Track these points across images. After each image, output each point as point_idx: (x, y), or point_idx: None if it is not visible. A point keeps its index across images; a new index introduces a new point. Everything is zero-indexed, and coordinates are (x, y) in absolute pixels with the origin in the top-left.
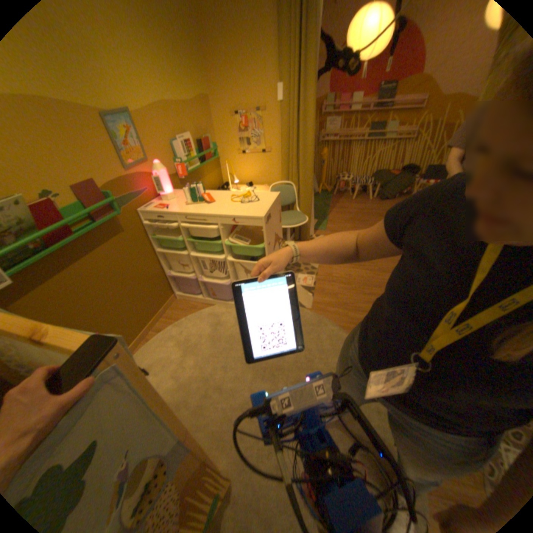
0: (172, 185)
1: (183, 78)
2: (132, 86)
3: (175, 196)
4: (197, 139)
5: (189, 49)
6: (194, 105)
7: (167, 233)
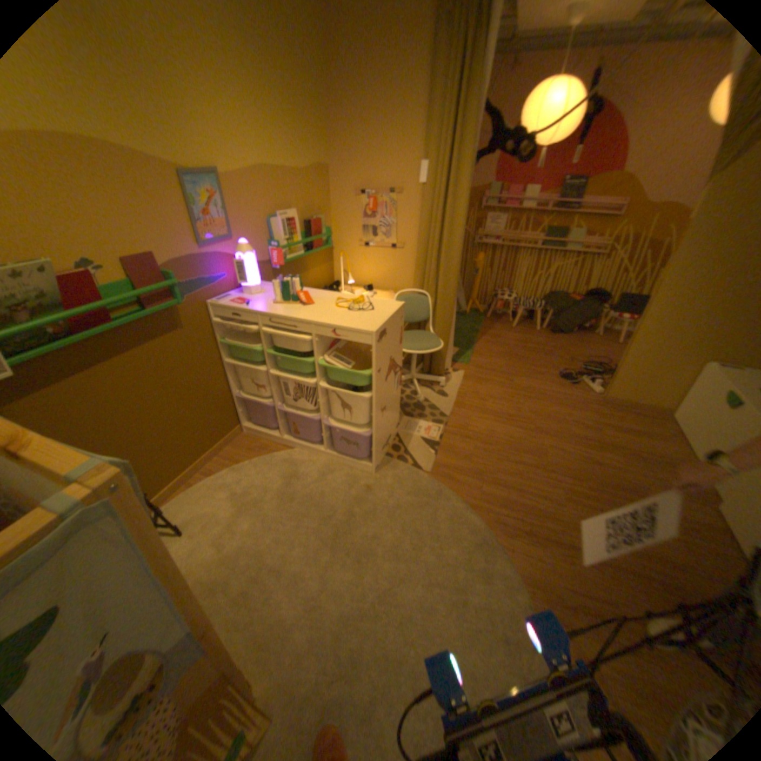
0: (261, 276)
1: (297, 141)
2: (226, 144)
3: (260, 290)
4: (305, 221)
5: (310, 107)
6: (308, 177)
7: (242, 339)
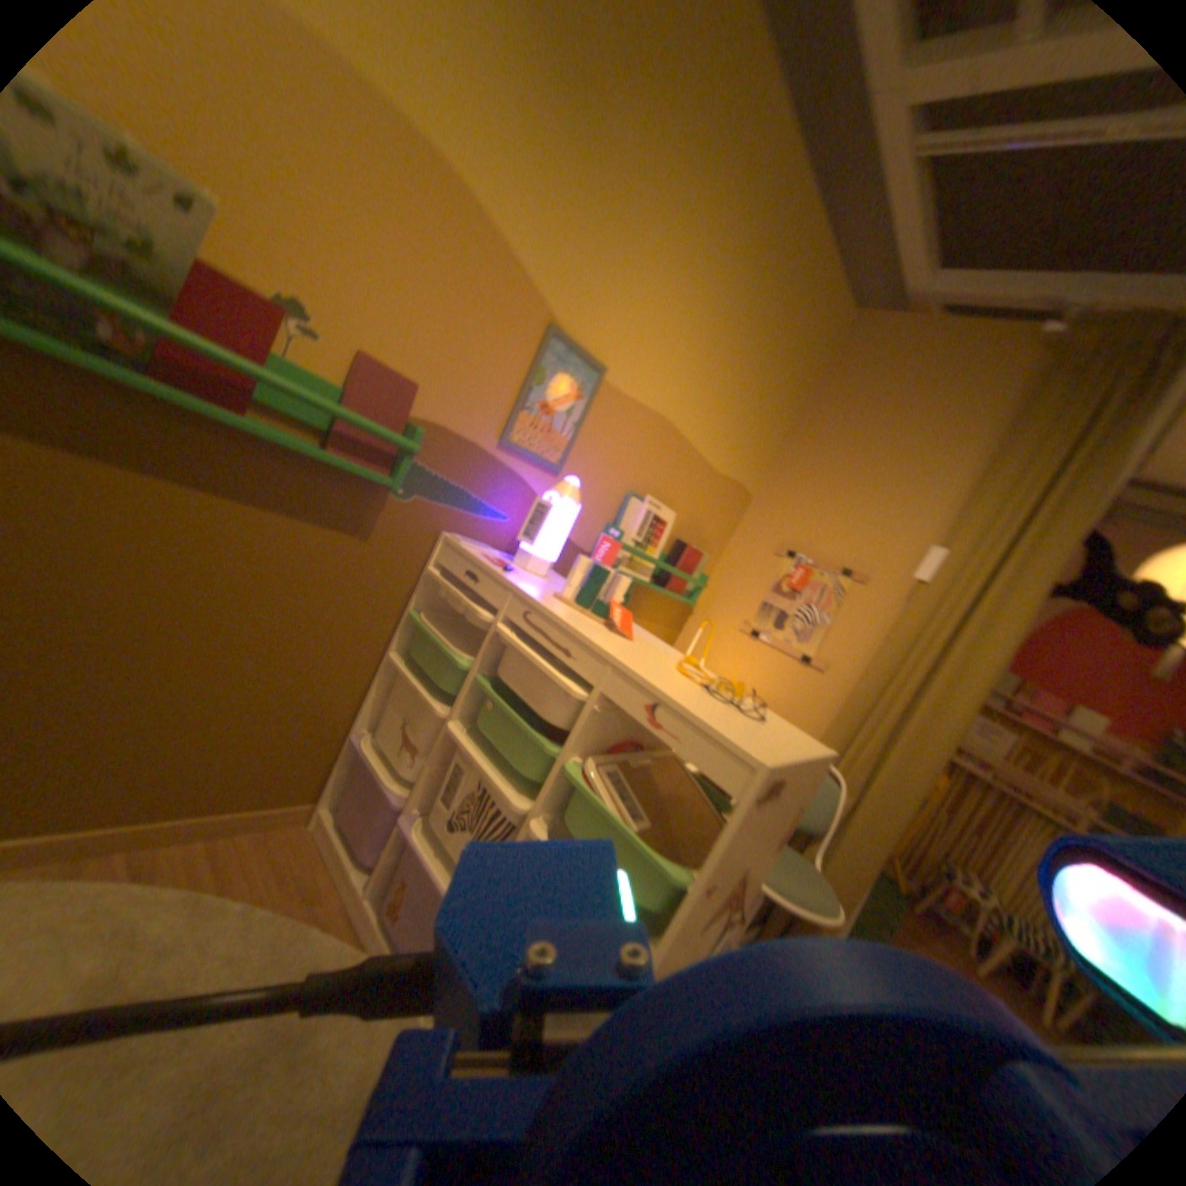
0: (562, 569)
1: (734, 437)
2: (643, 359)
3: (547, 577)
4: (680, 542)
5: (775, 414)
6: (720, 490)
7: (451, 636)
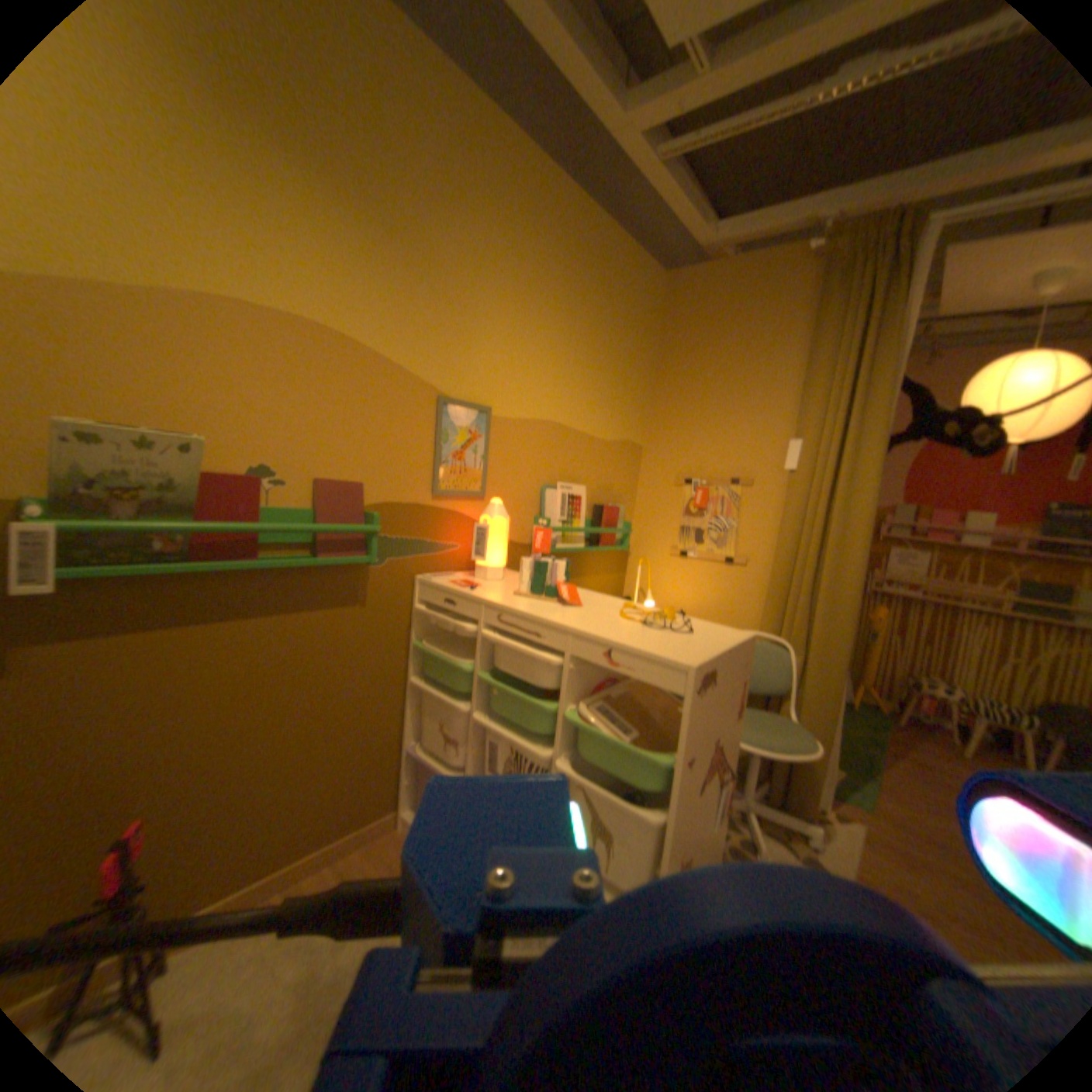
0: (513, 564)
1: (608, 409)
2: (515, 387)
3: (504, 578)
4: (597, 506)
5: (634, 378)
6: (613, 453)
7: (450, 649)
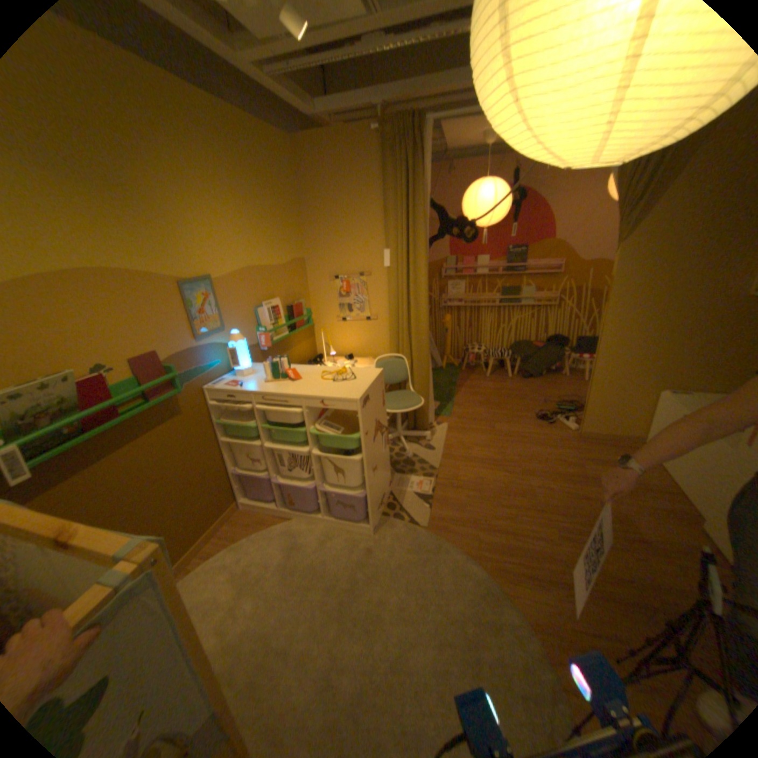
0: (251, 358)
1: (277, 244)
2: (218, 255)
3: (252, 371)
4: (288, 306)
5: (287, 217)
6: (288, 270)
7: (236, 418)
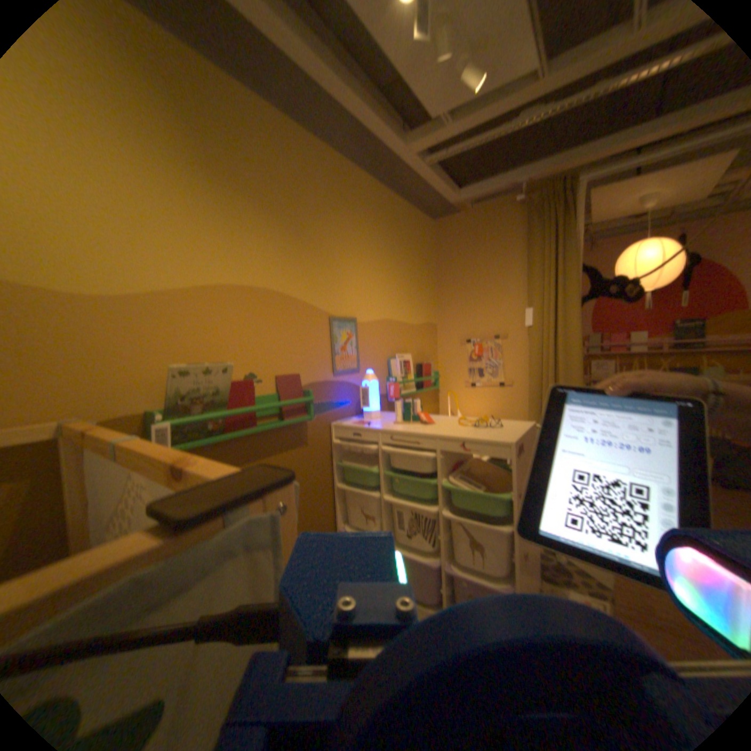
0: (378, 406)
1: (415, 305)
2: (365, 302)
3: (380, 415)
4: (418, 363)
5: (425, 284)
6: (421, 330)
7: (358, 462)
